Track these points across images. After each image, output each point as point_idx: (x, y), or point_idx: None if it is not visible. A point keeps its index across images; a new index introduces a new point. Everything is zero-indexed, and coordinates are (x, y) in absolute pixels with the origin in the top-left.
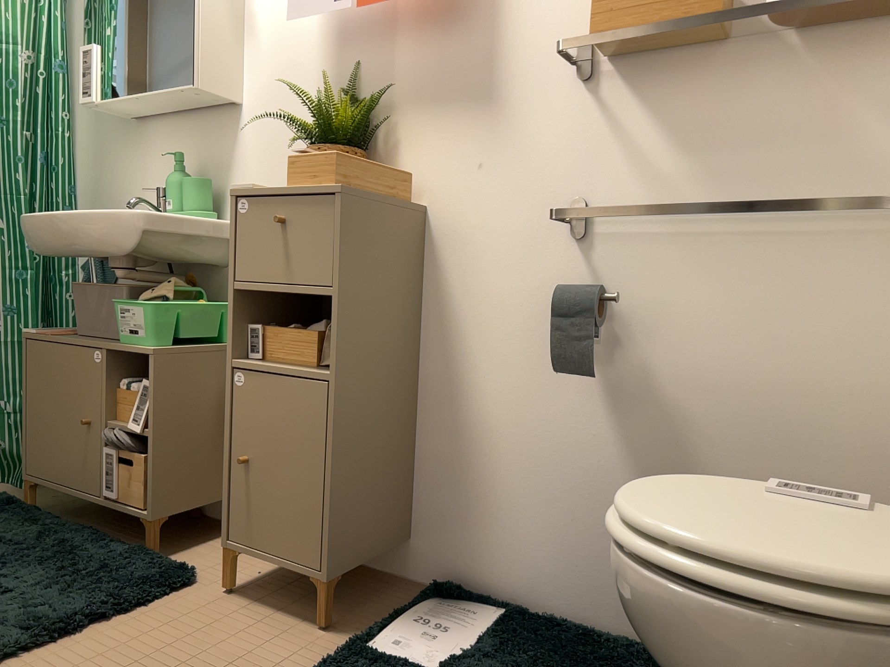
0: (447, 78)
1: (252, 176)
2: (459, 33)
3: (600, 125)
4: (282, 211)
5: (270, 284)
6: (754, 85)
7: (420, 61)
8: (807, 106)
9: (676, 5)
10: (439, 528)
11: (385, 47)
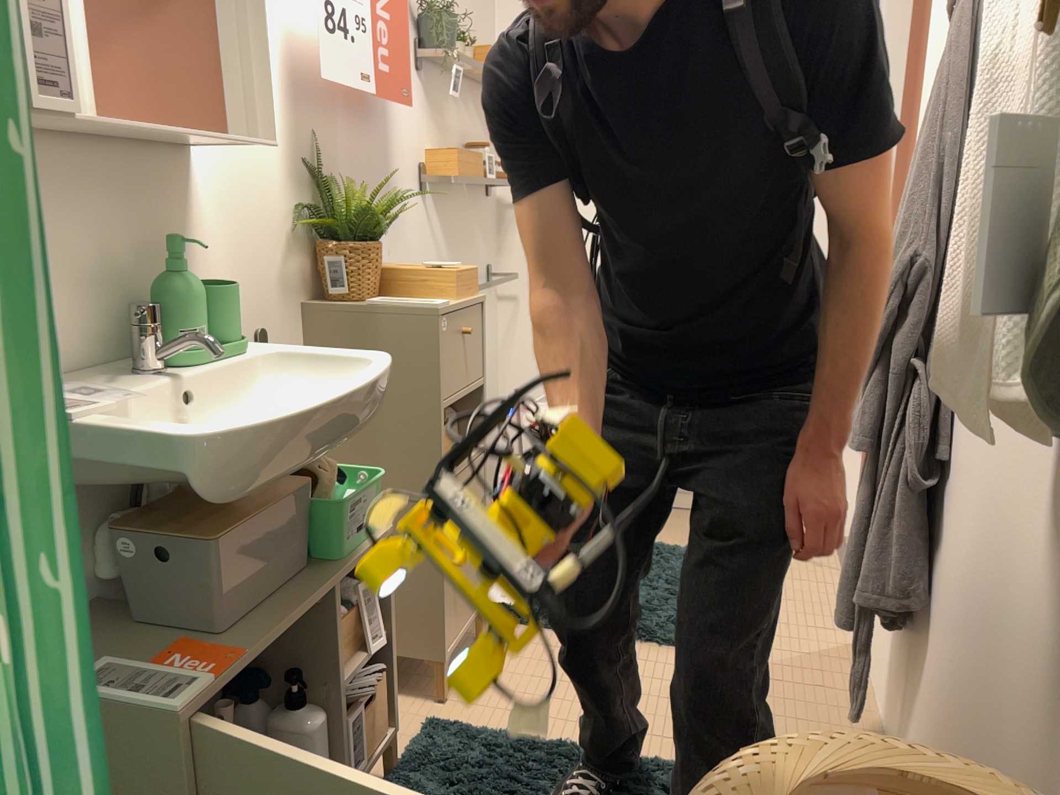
0: (371, 169)
1: (216, 263)
2: (374, 129)
3: (429, 226)
4: (462, 321)
5: (458, 392)
6: (462, 210)
7: (355, 146)
8: (471, 224)
9: (446, 153)
10: None
11: (332, 119)
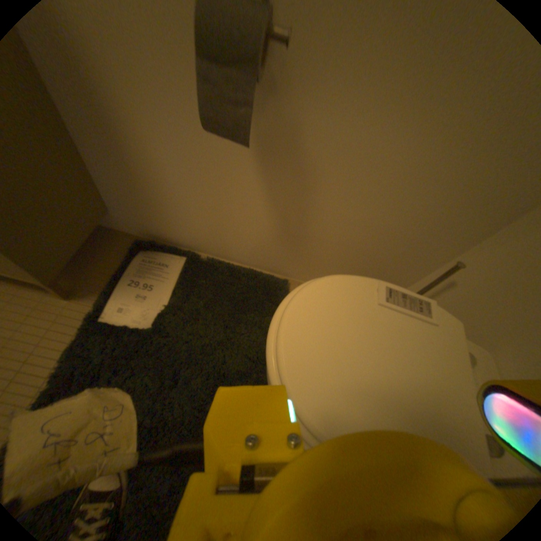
0: None
1: None
2: None
3: None
4: None
5: None
6: None
7: None
8: None
9: None
10: (131, 214)
11: None
